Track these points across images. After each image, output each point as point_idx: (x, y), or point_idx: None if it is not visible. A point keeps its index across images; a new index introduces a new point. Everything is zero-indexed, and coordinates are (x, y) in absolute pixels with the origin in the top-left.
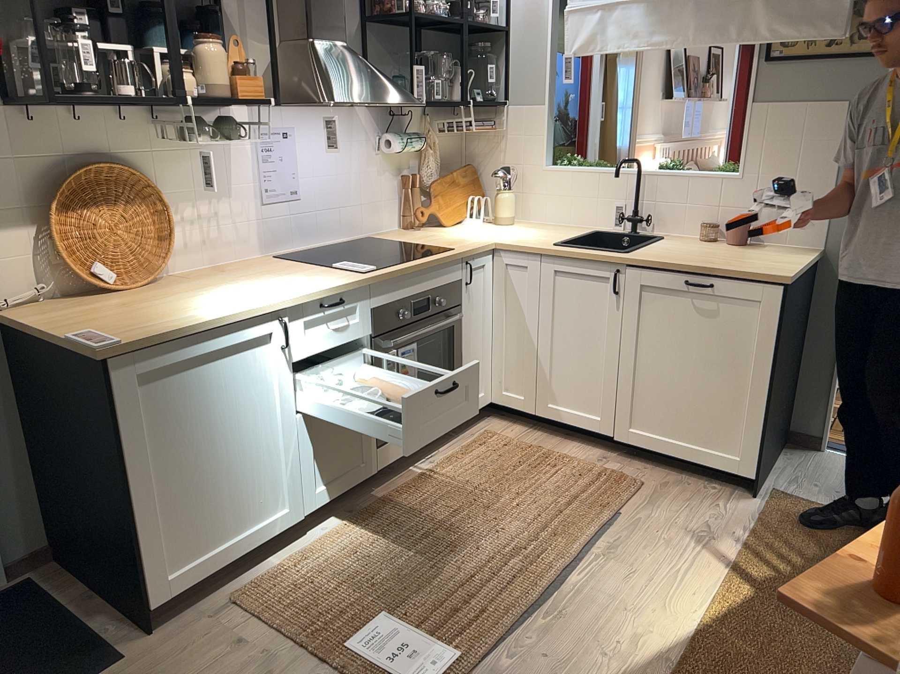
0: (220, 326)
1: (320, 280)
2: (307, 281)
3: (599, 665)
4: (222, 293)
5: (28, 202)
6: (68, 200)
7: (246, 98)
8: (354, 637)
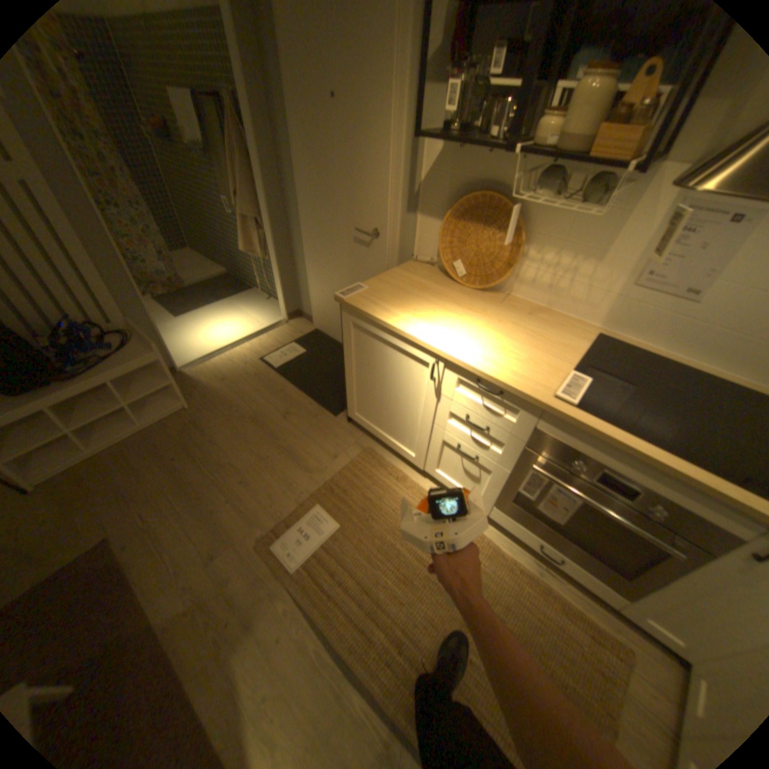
0: (397, 332)
1: (518, 367)
2: (508, 360)
3: (257, 691)
4: (461, 320)
5: (447, 204)
6: (464, 211)
7: (599, 154)
8: (323, 510)
